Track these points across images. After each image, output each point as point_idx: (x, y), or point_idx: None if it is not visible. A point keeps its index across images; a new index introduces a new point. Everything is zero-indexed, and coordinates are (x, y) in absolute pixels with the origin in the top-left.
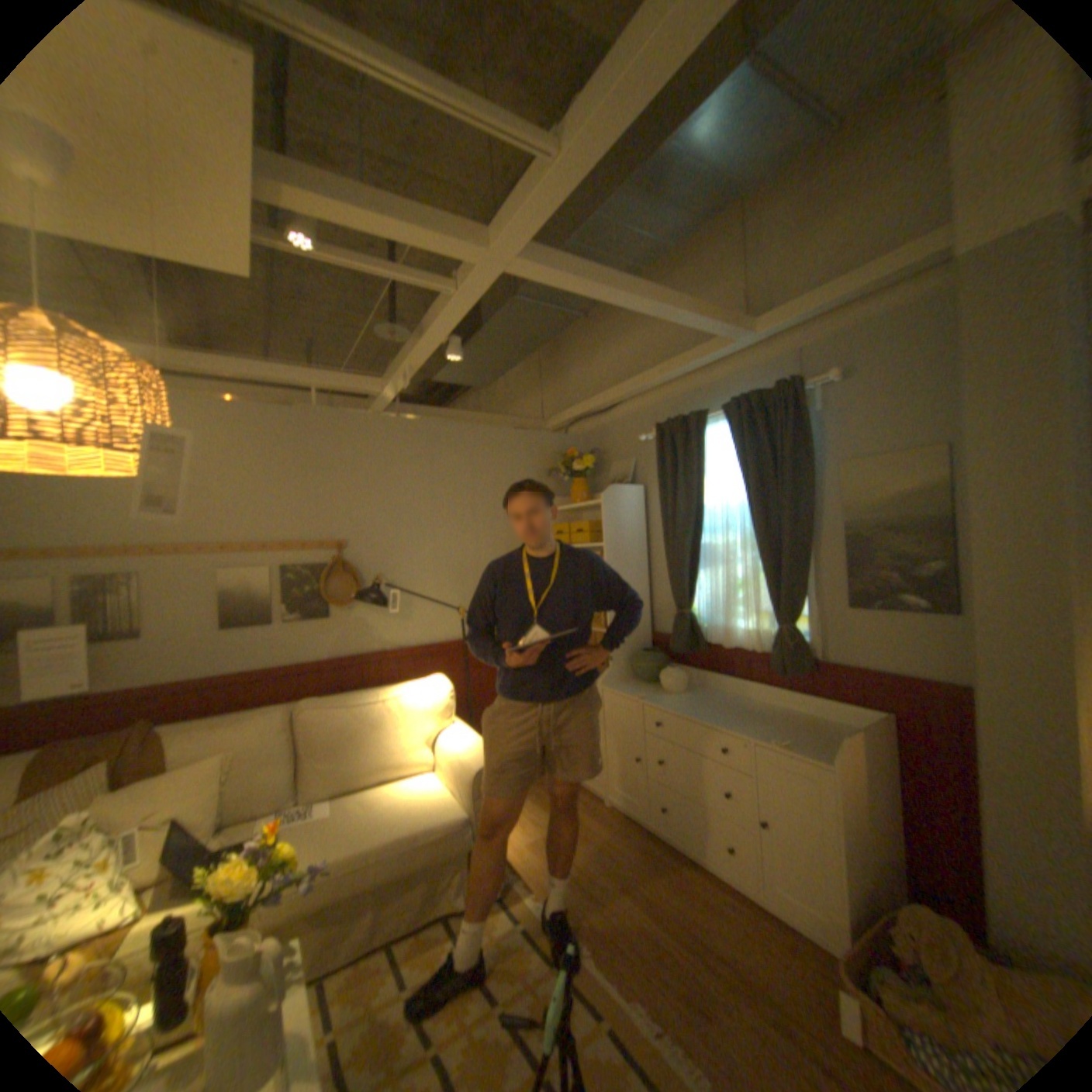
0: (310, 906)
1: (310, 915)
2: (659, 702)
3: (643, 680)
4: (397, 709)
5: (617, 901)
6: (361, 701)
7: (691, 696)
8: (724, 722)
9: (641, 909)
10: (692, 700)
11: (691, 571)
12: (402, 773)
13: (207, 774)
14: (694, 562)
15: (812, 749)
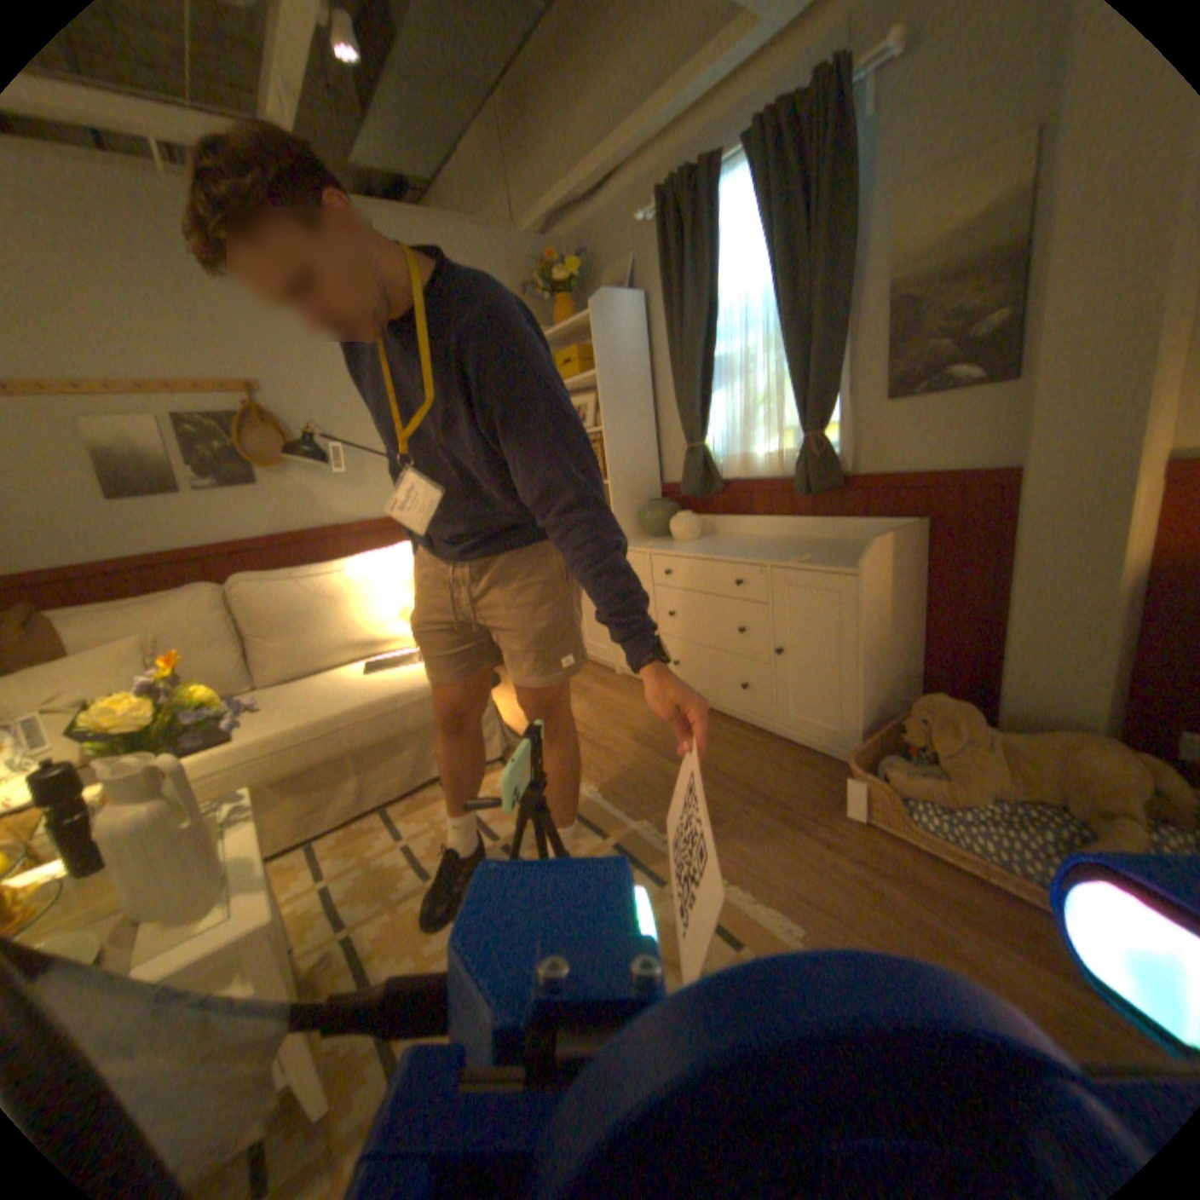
0: (274, 769)
1: (277, 778)
2: (668, 548)
3: (651, 534)
4: (359, 576)
5: (626, 745)
6: (312, 569)
7: (705, 541)
8: (740, 553)
9: (651, 749)
10: (706, 543)
11: (705, 393)
12: (377, 646)
13: (122, 651)
14: (709, 380)
15: (835, 560)
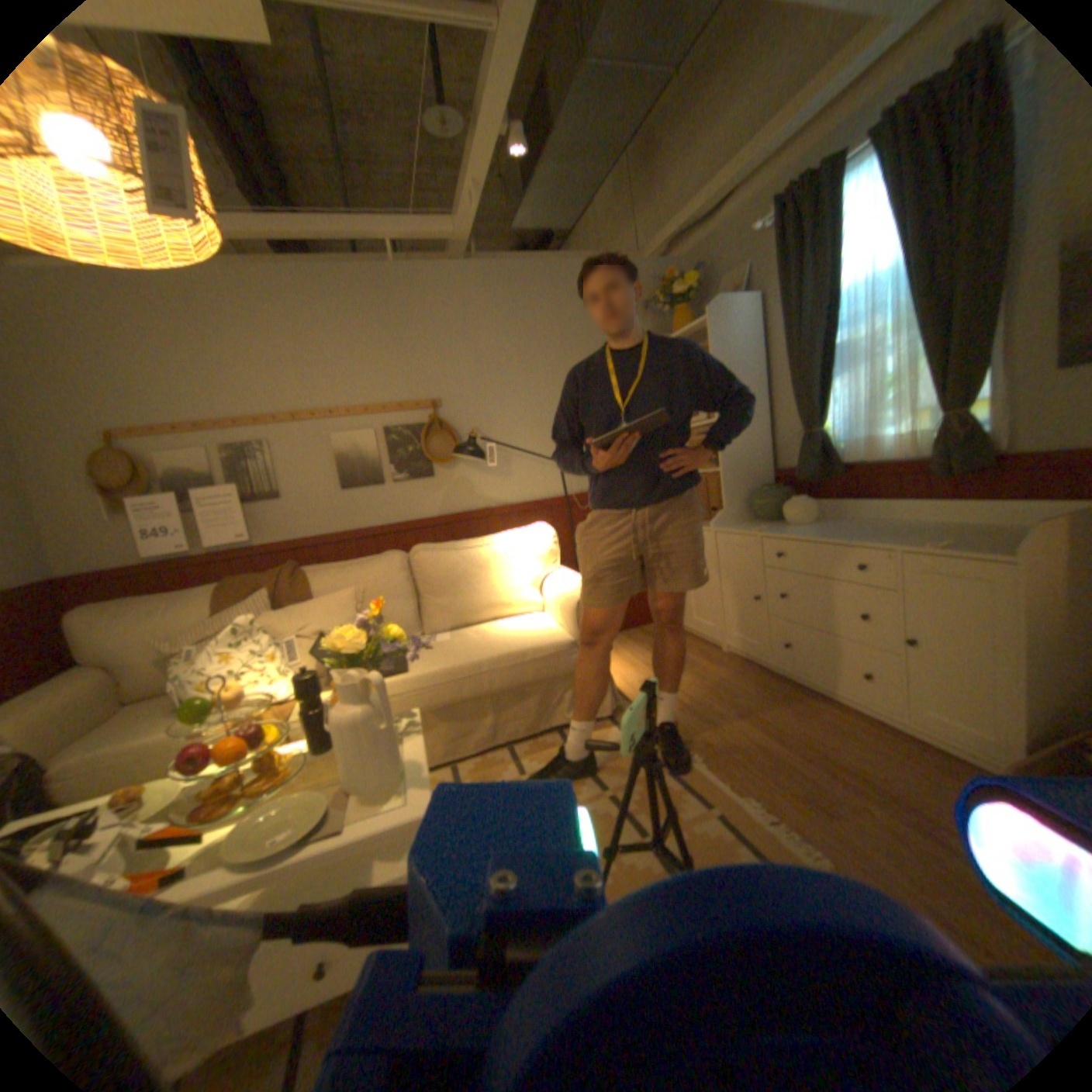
0: (434, 698)
1: (436, 706)
2: (782, 531)
3: (763, 517)
4: (502, 549)
5: (733, 722)
6: (468, 543)
7: (822, 524)
8: (863, 537)
9: (759, 729)
10: (824, 527)
11: (825, 379)
12: (512, 608)
13: (343, 598)
14: (829, 366)
15: (985, 546)
